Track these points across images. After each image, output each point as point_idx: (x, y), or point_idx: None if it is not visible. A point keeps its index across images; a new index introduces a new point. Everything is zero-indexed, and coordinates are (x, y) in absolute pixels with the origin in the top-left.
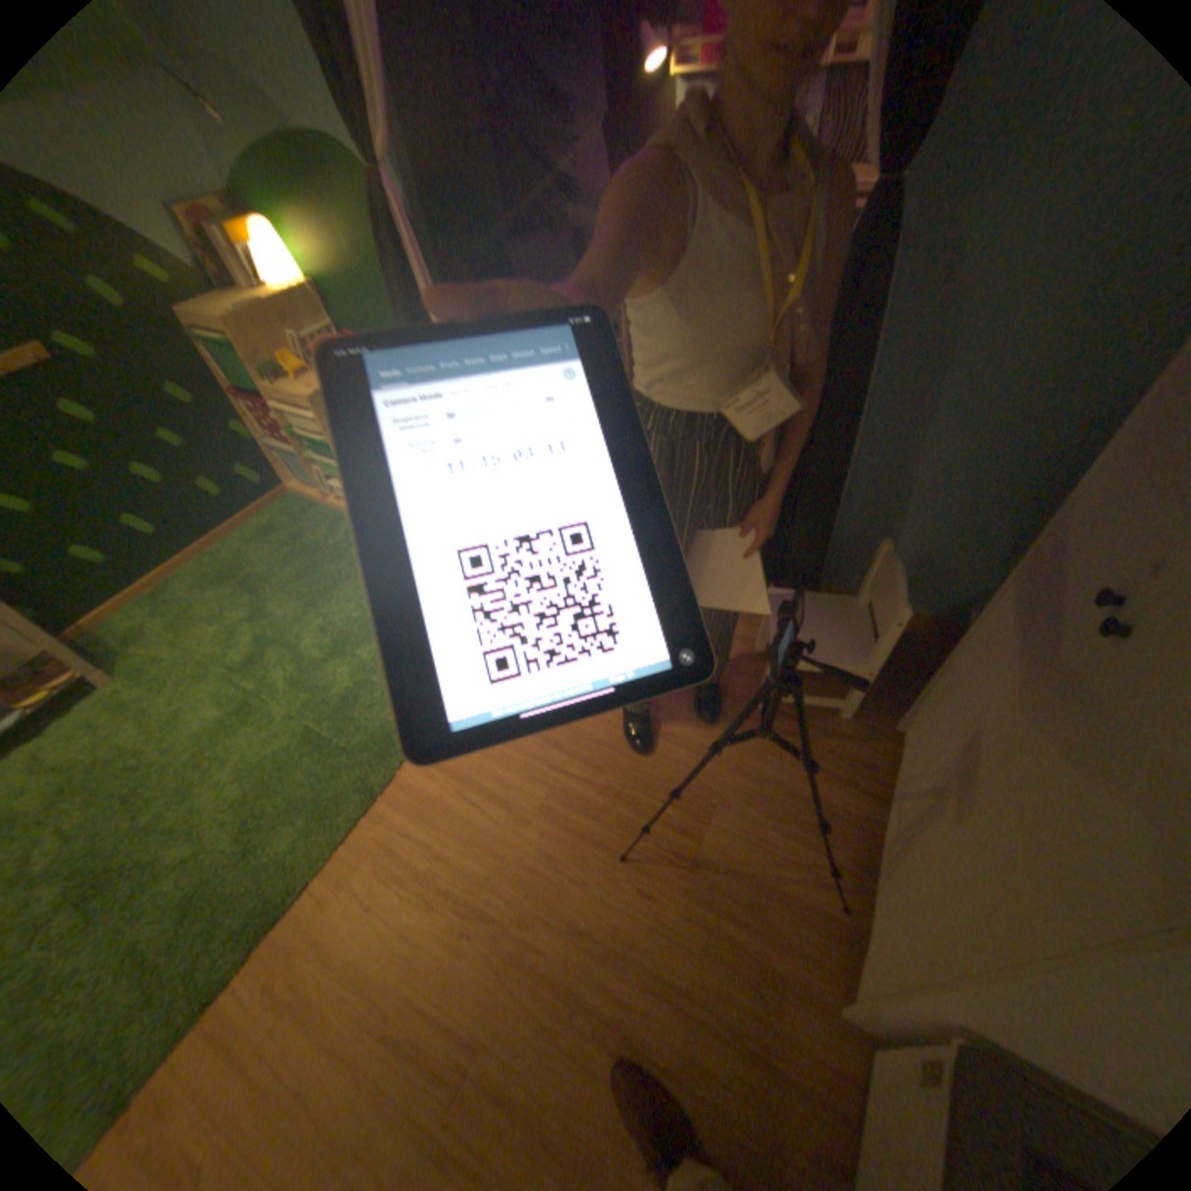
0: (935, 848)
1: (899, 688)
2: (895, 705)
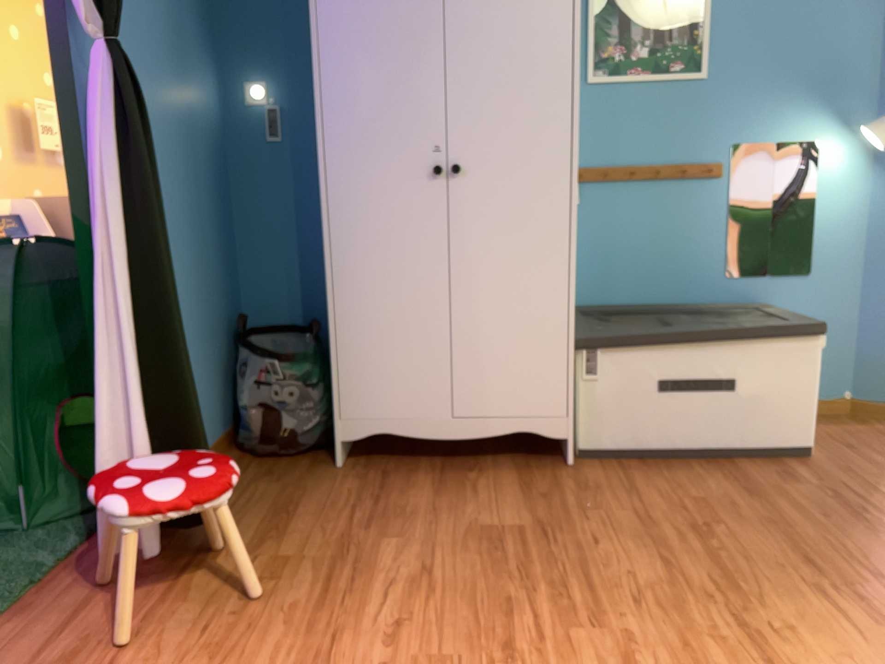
0: (465, 383)
1: (287, 469)
2: (307, 469)
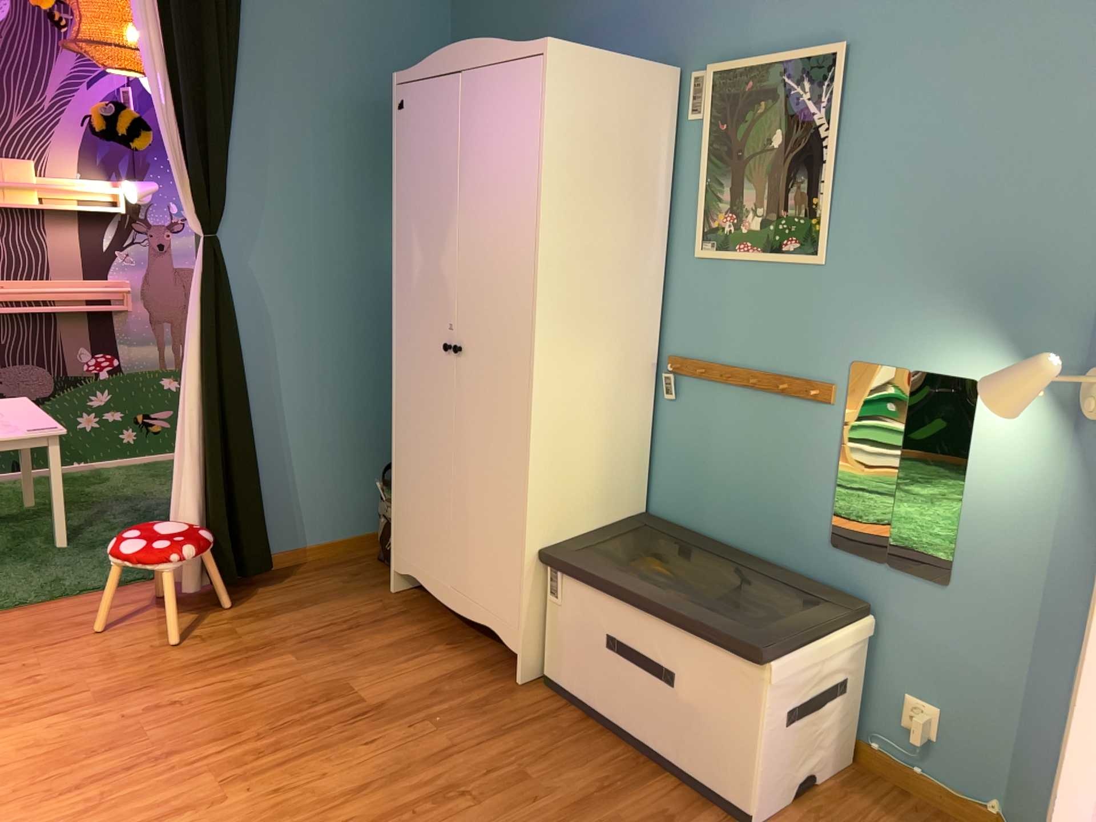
0: (471, 558)
1: (366, 577)
2: (374, 584)
